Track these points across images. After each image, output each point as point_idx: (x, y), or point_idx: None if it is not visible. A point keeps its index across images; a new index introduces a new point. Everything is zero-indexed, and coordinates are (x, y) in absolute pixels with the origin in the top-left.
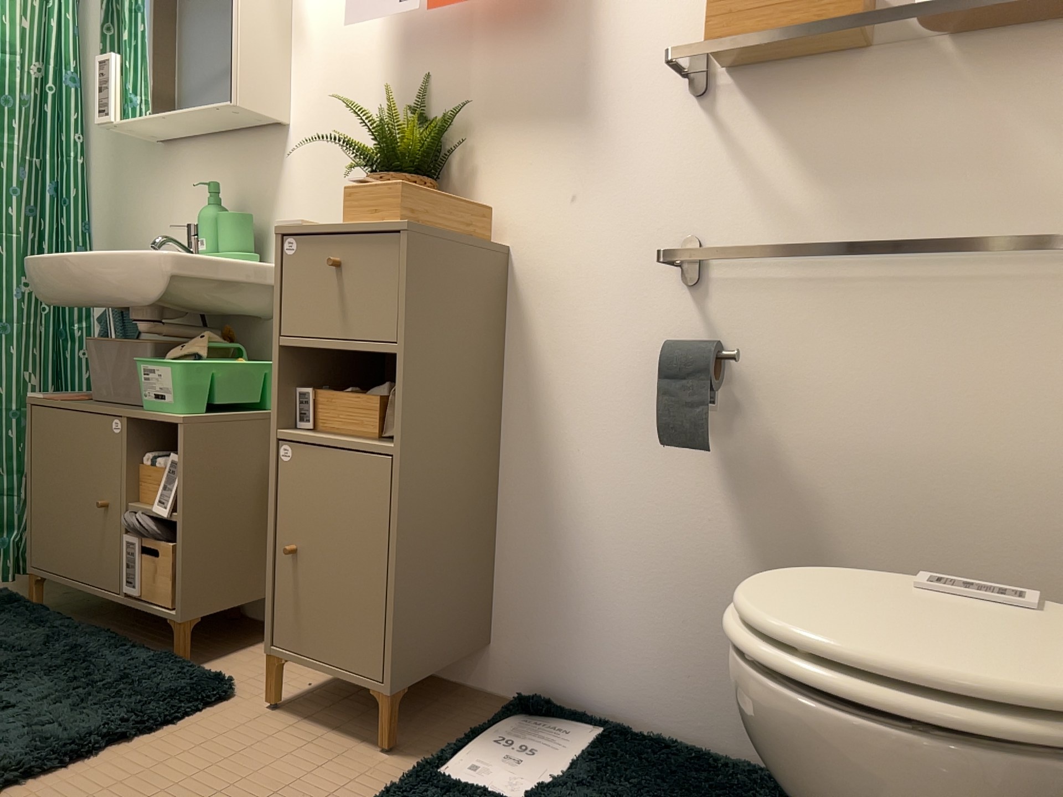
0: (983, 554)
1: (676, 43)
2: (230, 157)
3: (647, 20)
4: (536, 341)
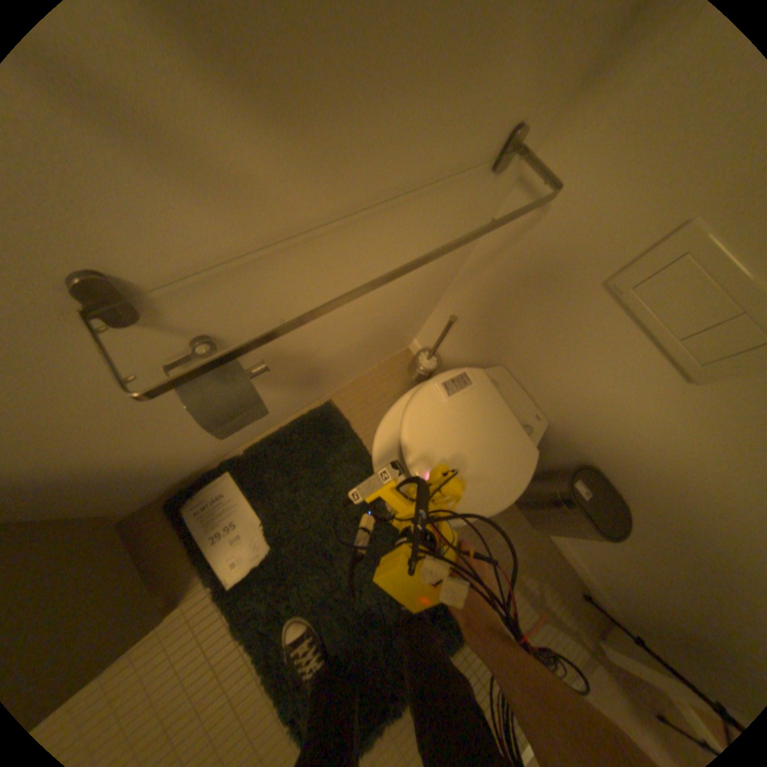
0: (387, 317)
1: None
2: None
3: None
4: None
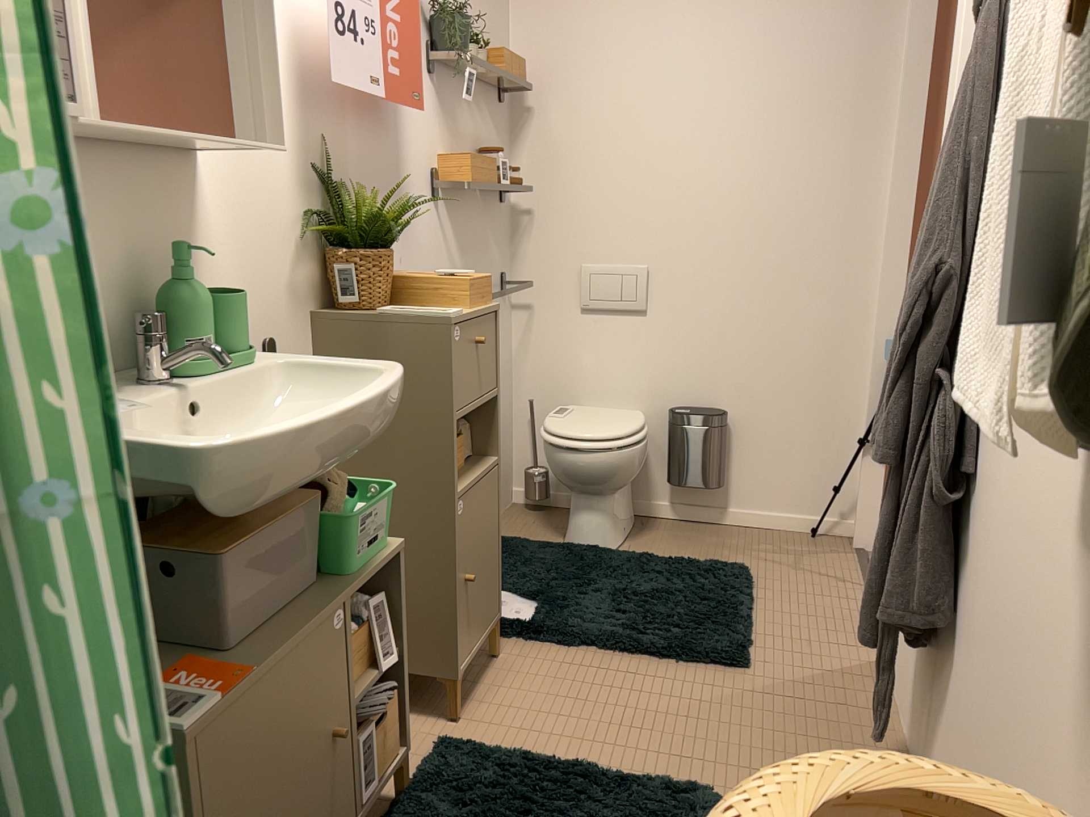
0: None
1: (428, 161)
2: (97, 178)
3: (419, 141)
4: None
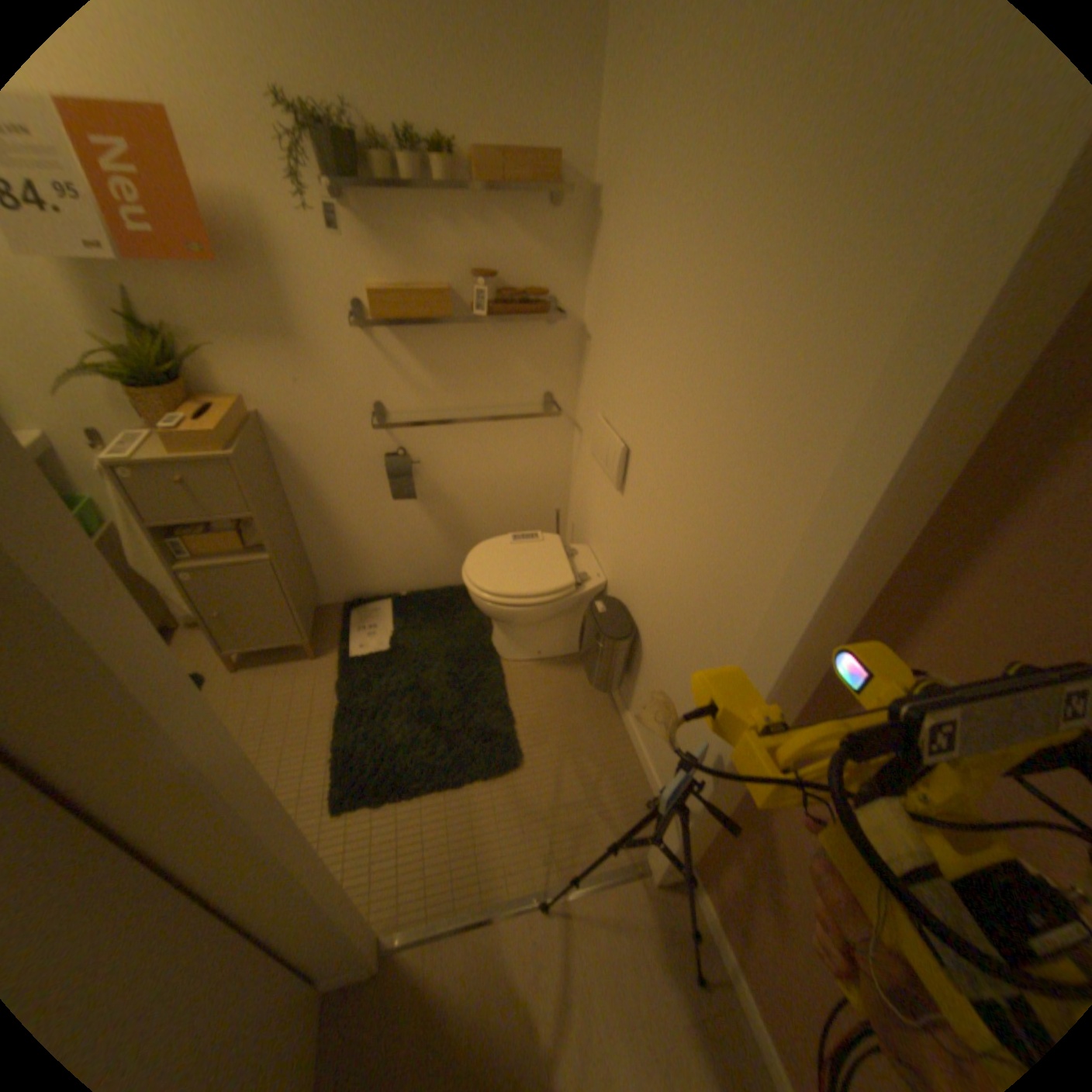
0: (516, 506)
1: (342, 291)
2: None
3: (317, 273)
4: (298, 460)
